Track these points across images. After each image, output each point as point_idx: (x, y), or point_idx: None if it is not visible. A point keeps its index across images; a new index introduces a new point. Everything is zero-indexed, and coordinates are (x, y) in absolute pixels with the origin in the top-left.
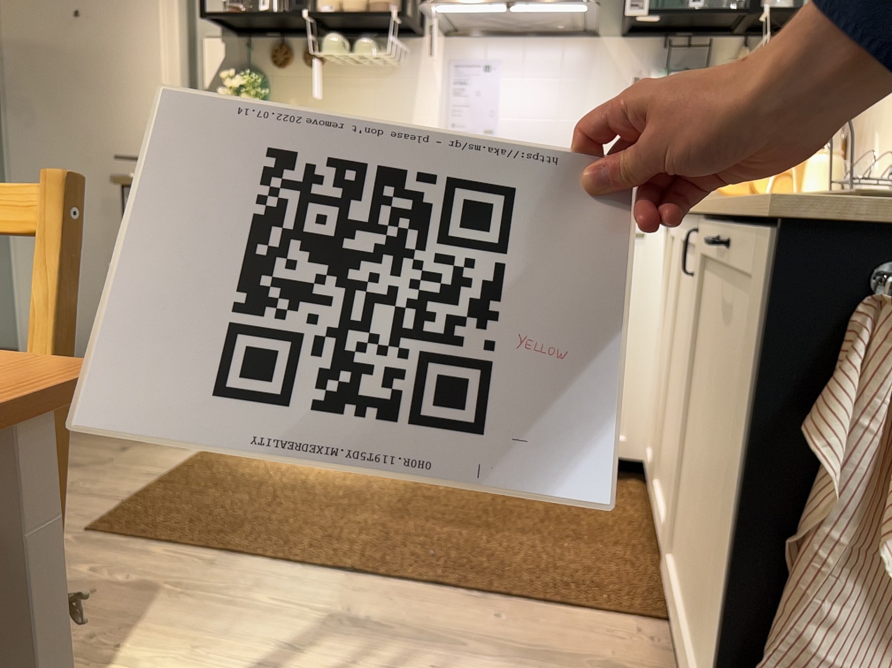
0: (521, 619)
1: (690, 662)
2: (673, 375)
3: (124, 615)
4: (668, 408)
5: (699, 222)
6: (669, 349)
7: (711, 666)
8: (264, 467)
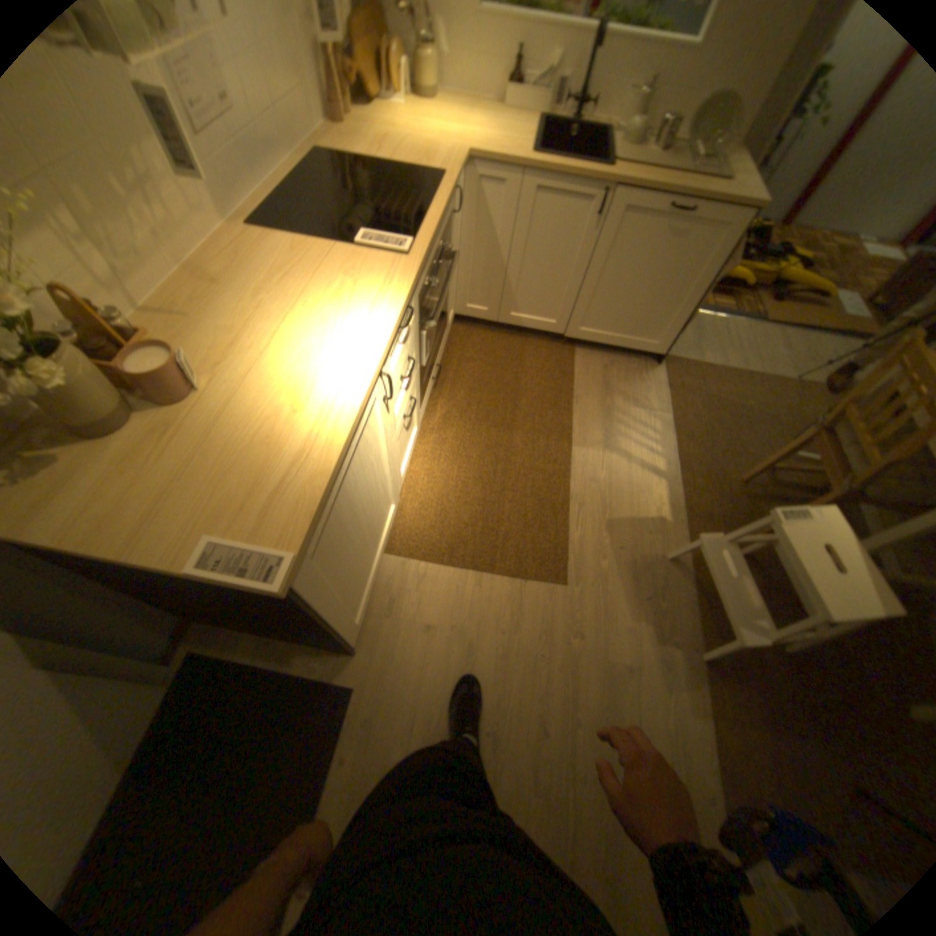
0: (589, 386)
1: (635, 340)
2: (534, 260)
3: (631, 528)
4: (524, 277)
5: (612, 180)
6: (522, 248)
7: (670, 331)
8: (460, 507)
